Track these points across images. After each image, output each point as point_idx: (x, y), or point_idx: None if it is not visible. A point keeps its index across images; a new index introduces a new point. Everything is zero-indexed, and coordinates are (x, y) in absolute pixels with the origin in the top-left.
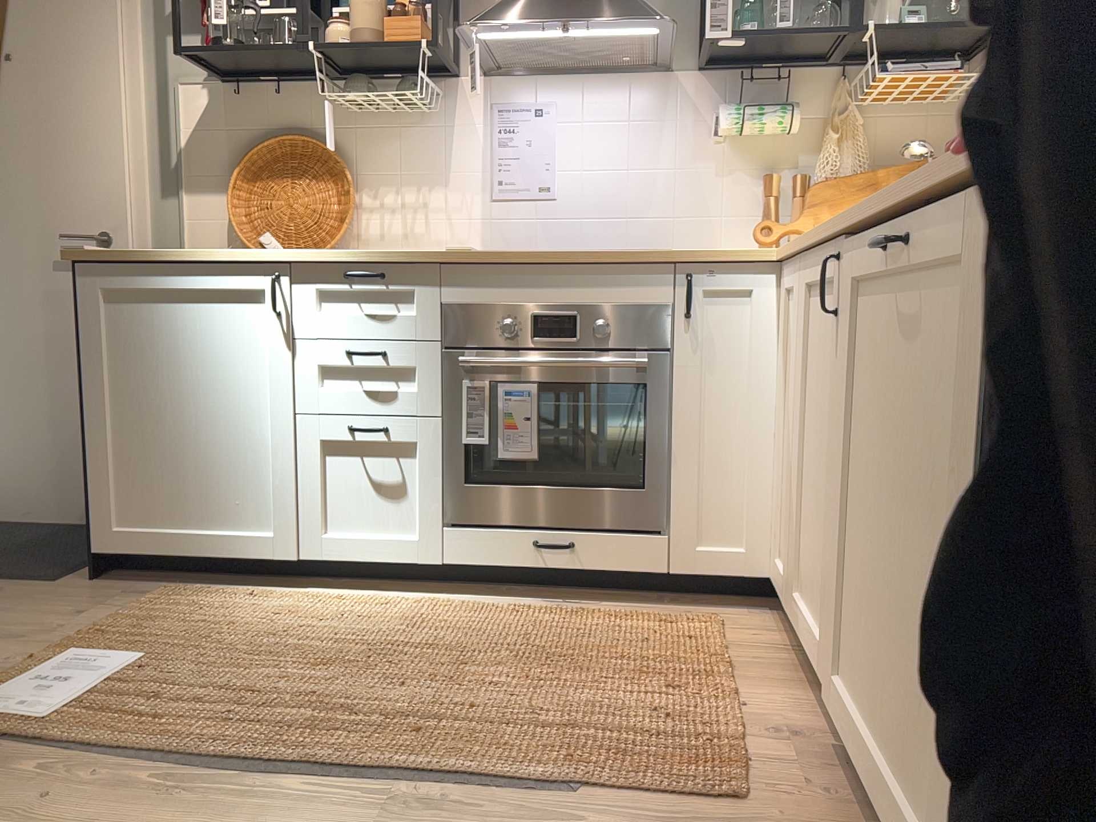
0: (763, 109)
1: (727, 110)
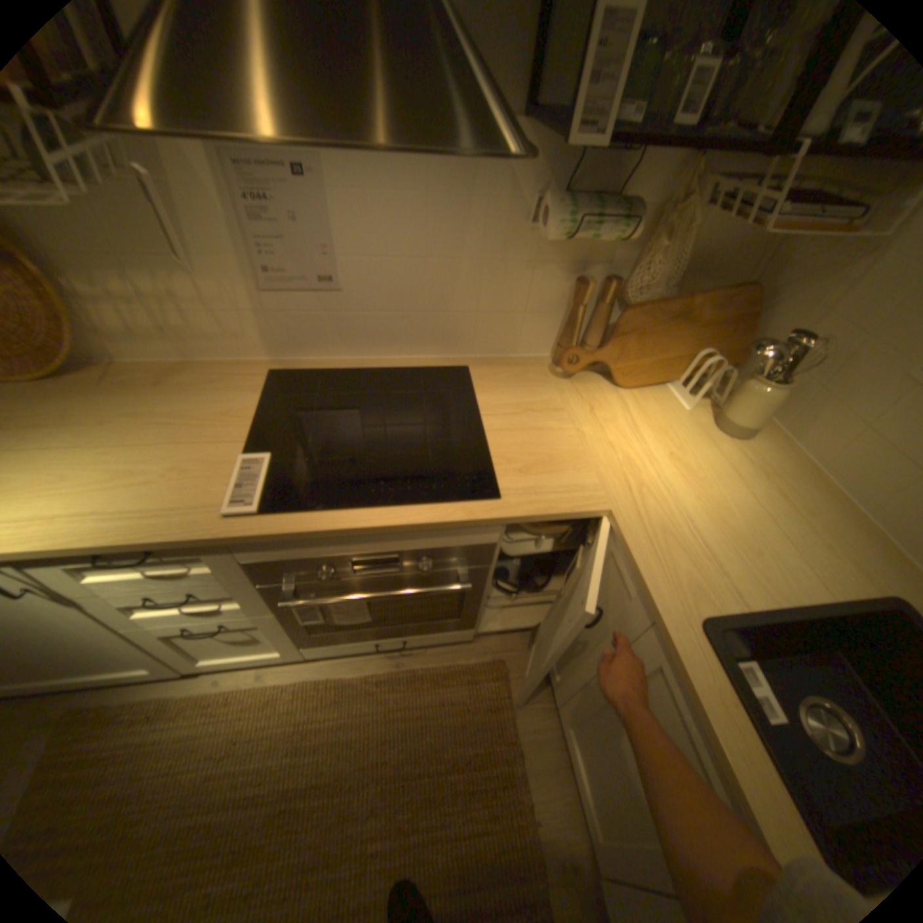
0: (606, 212)
1: (560, 203)
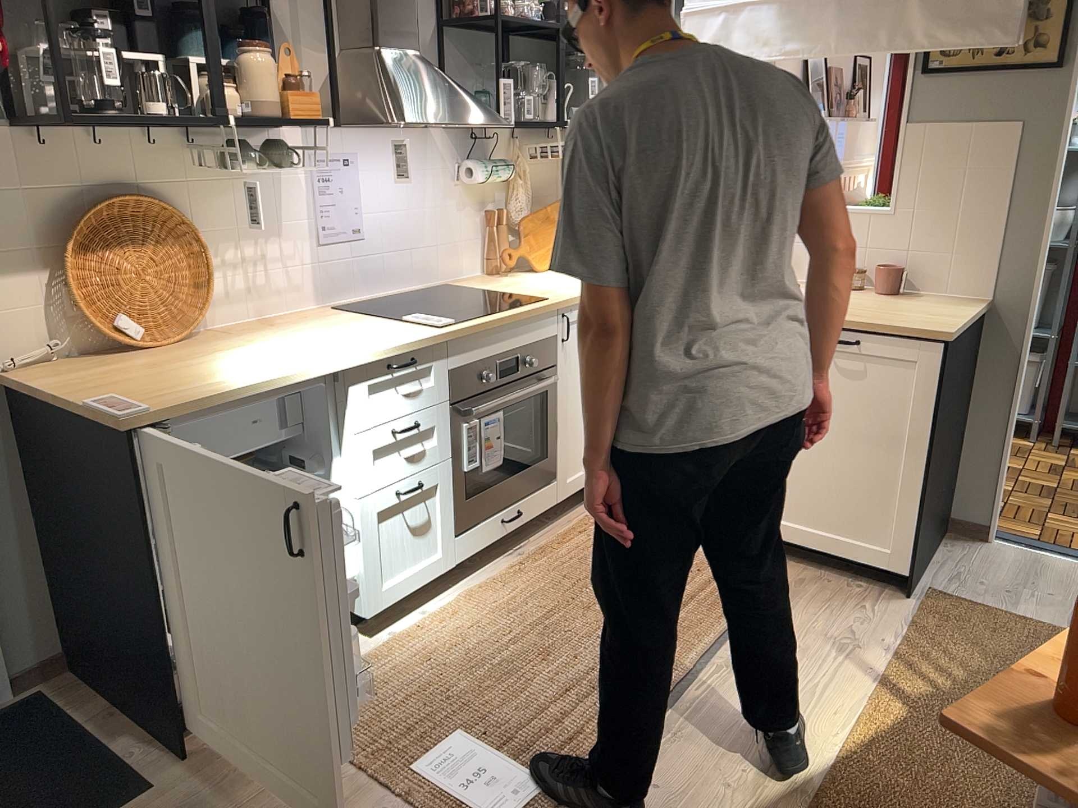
0: (498, 165)
1: (476, 164)
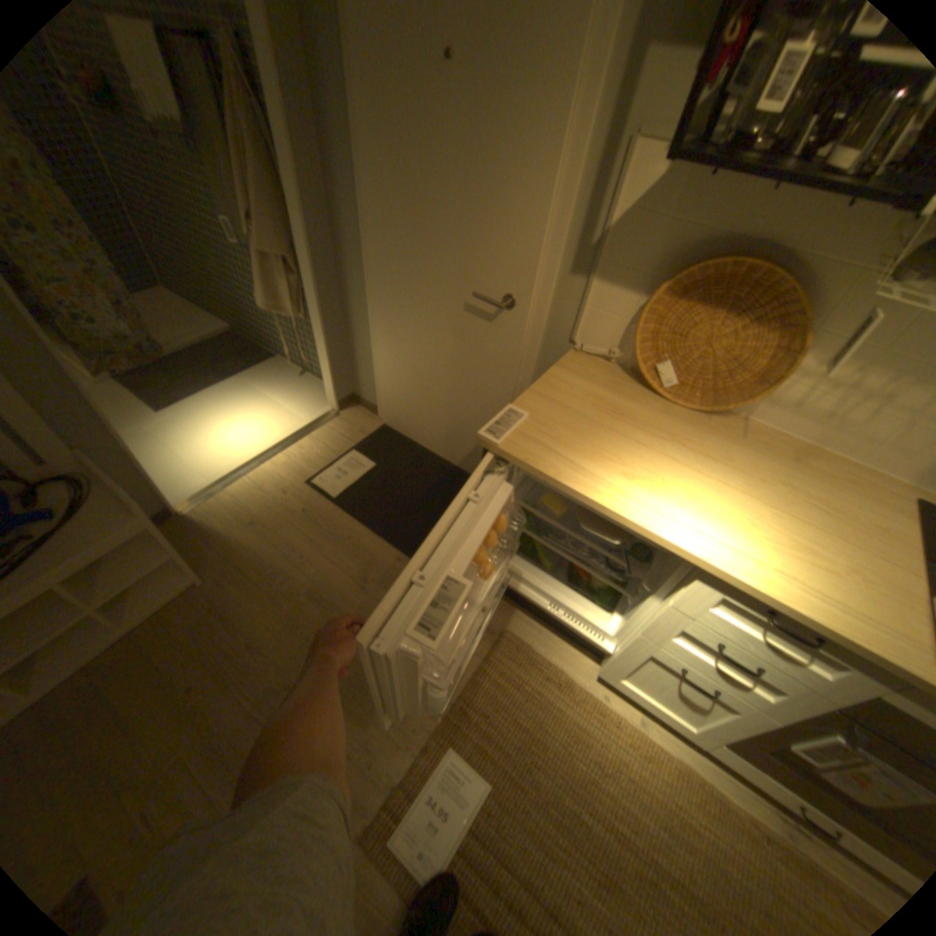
0: None
1: None
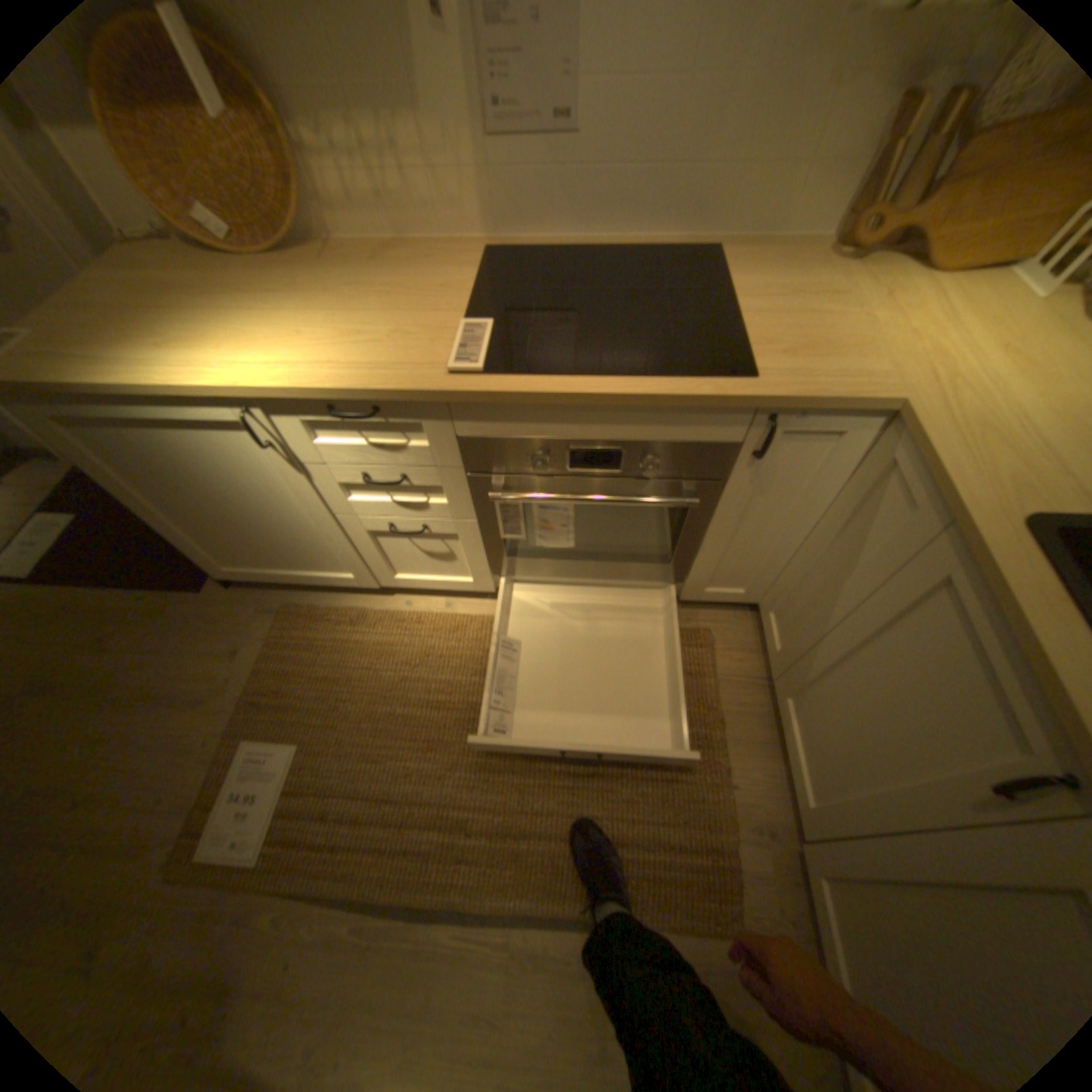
0: None
1: None
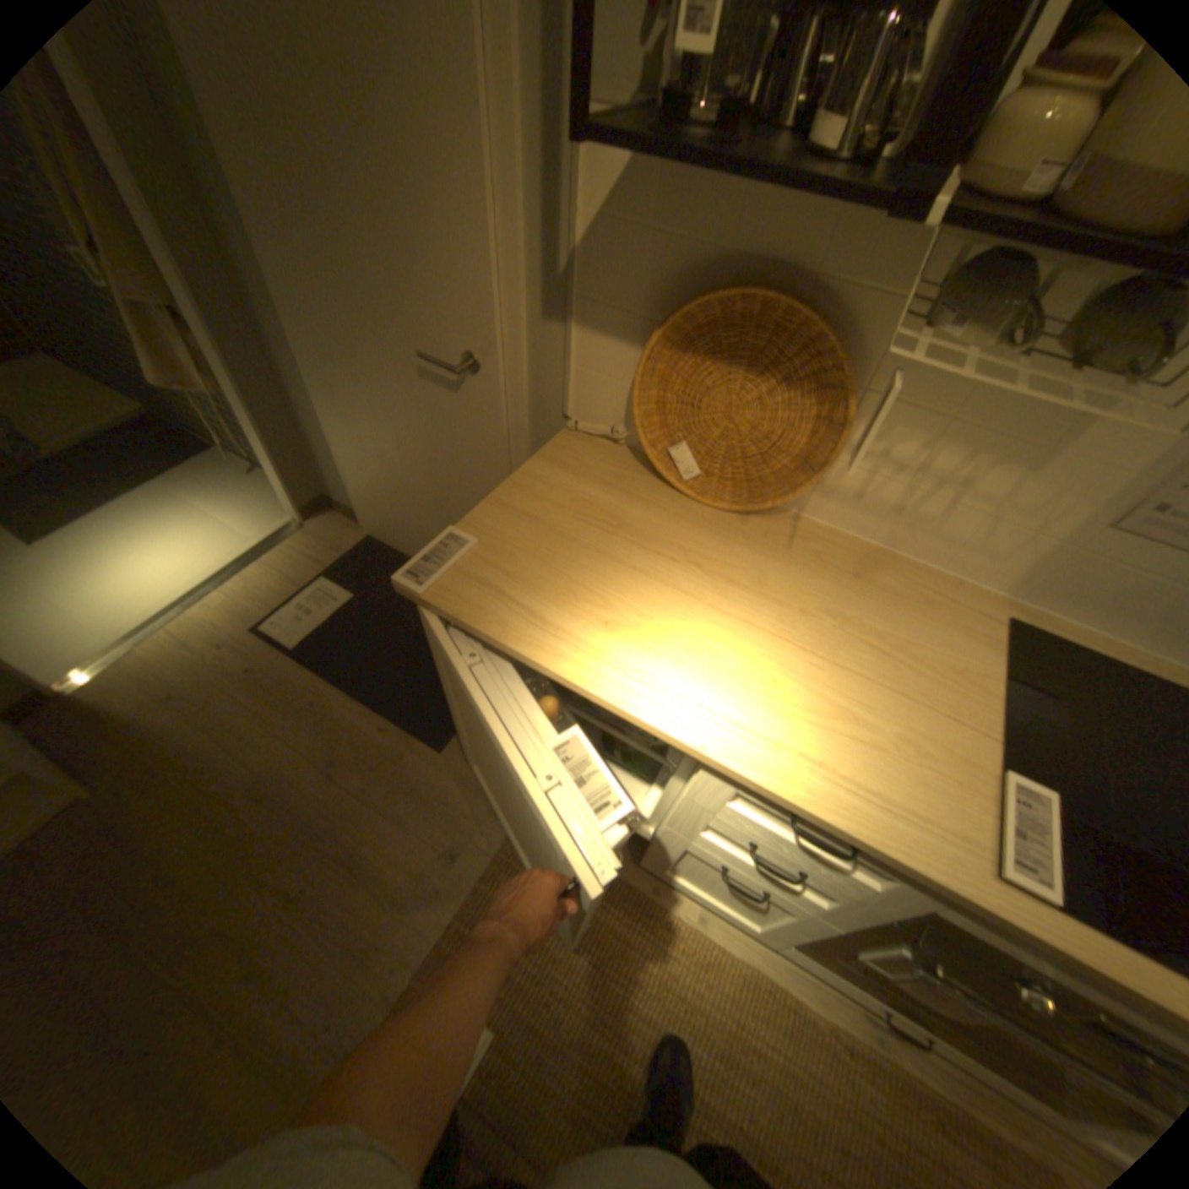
0: None
1: None
